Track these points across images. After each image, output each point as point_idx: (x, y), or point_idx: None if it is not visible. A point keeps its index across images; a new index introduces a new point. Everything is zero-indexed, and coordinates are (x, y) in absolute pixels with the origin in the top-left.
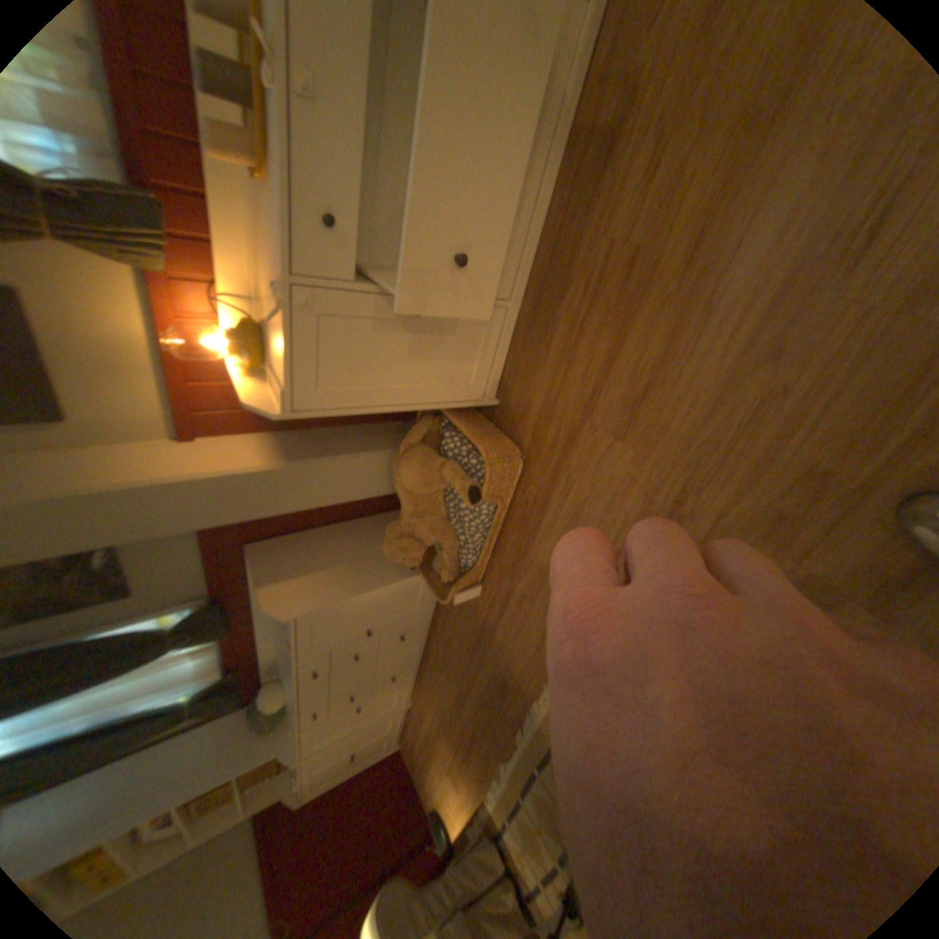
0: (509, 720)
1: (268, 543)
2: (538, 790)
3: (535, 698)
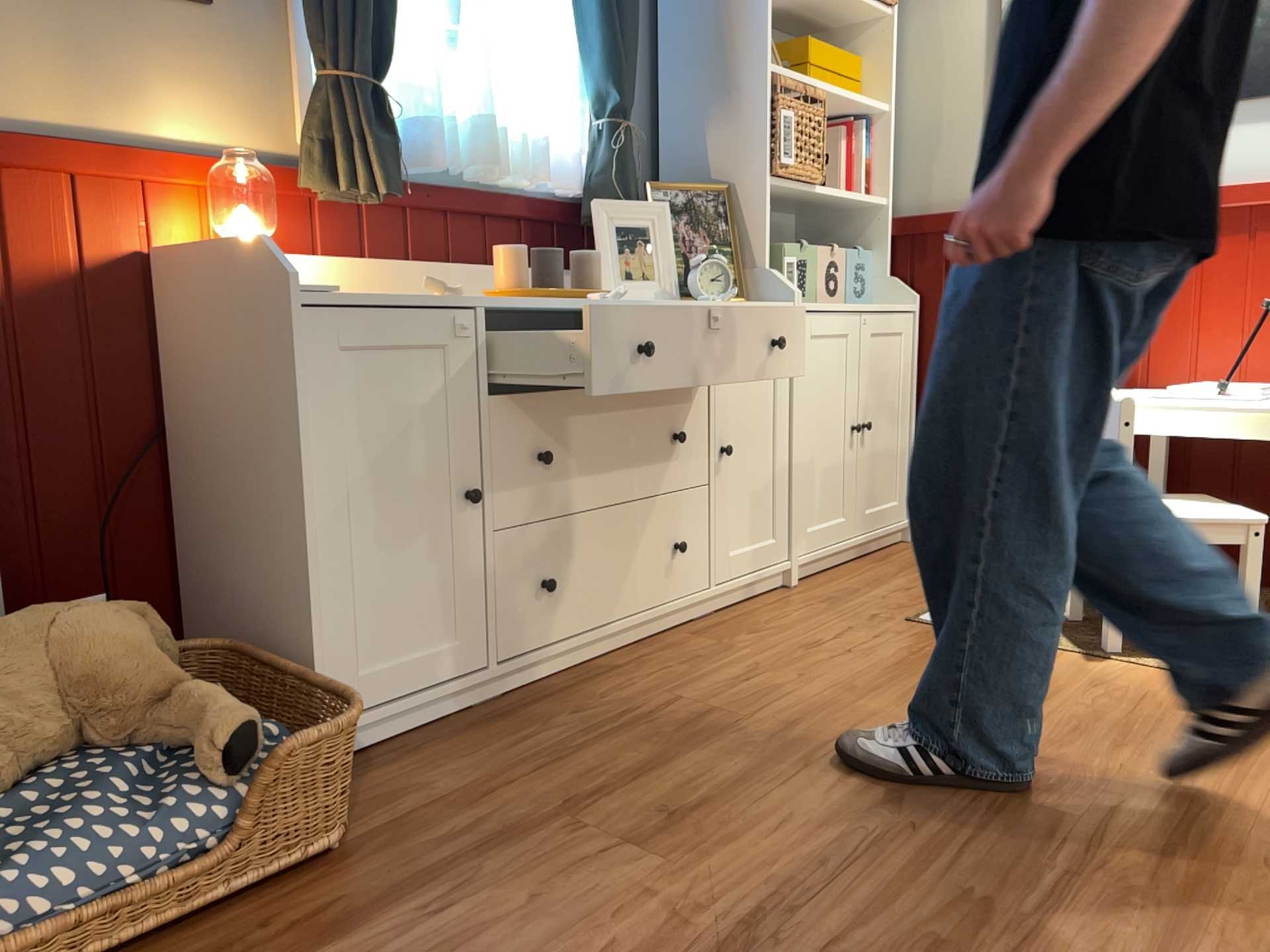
0: None
1: None
2: None
3: None
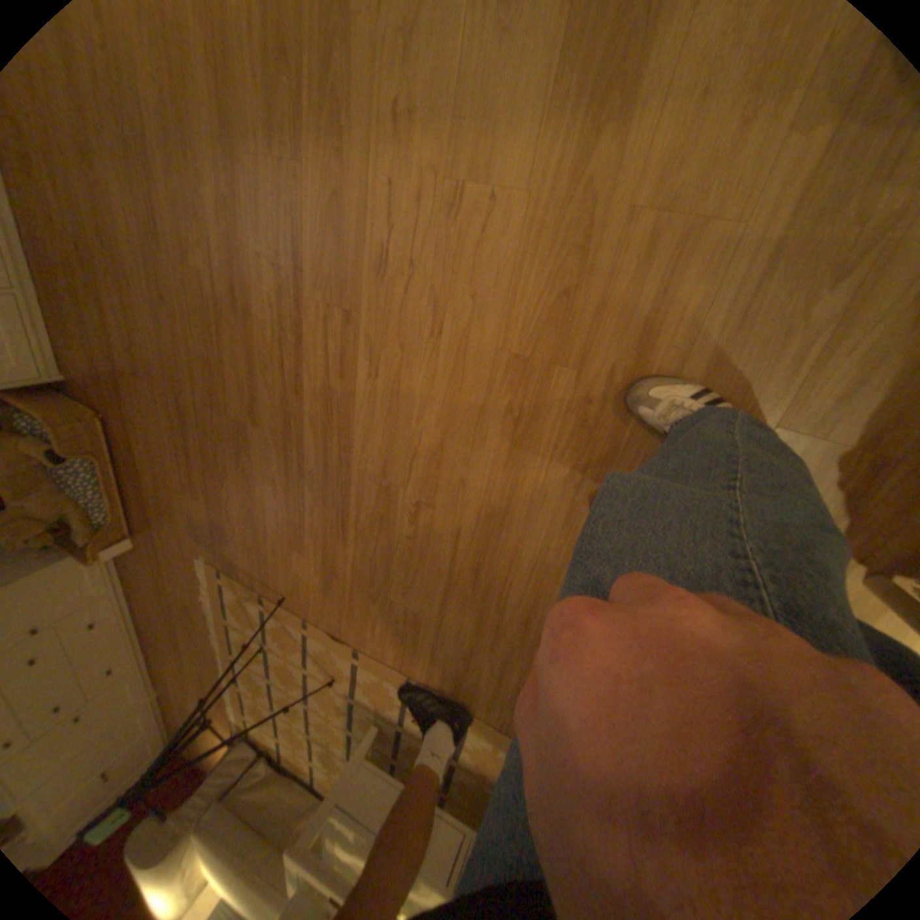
0: (199, 635)
1: None
2: (235, 670)
3: (197, 601)
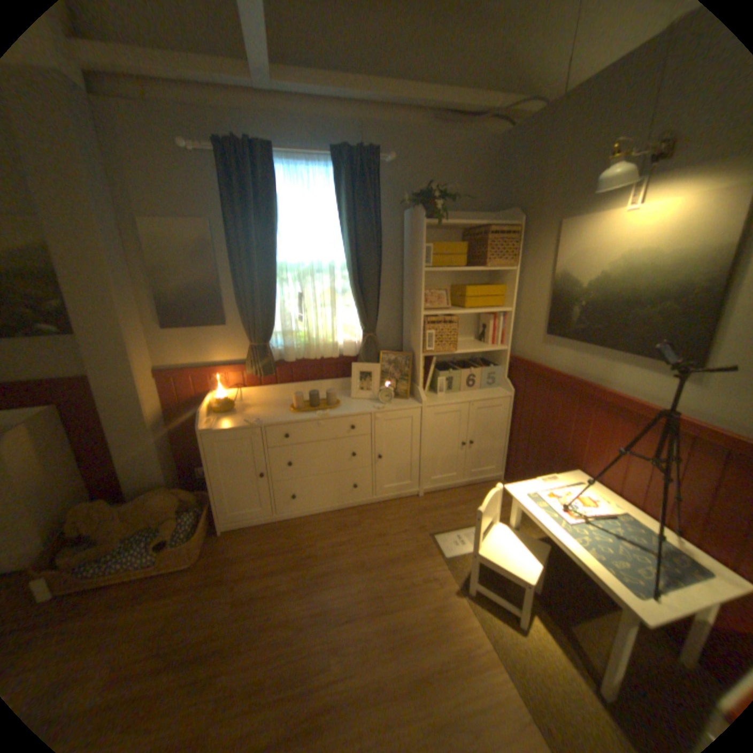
0: None
1: (55, 425)
2: None
3: None
